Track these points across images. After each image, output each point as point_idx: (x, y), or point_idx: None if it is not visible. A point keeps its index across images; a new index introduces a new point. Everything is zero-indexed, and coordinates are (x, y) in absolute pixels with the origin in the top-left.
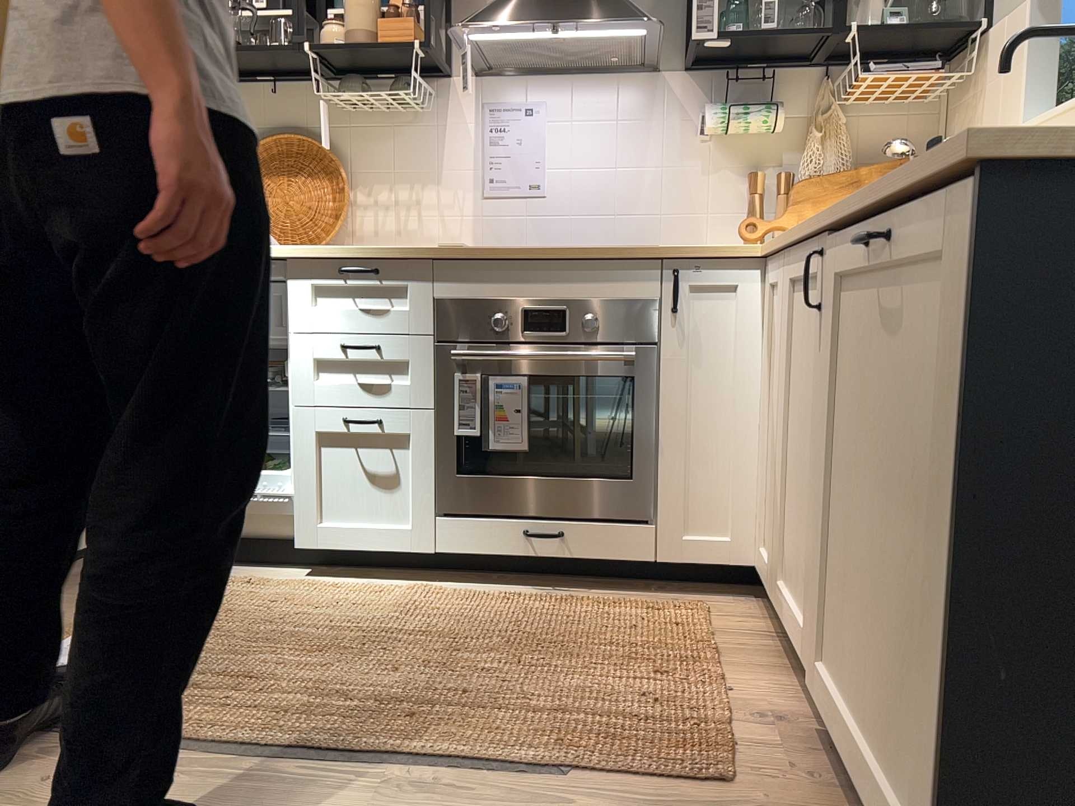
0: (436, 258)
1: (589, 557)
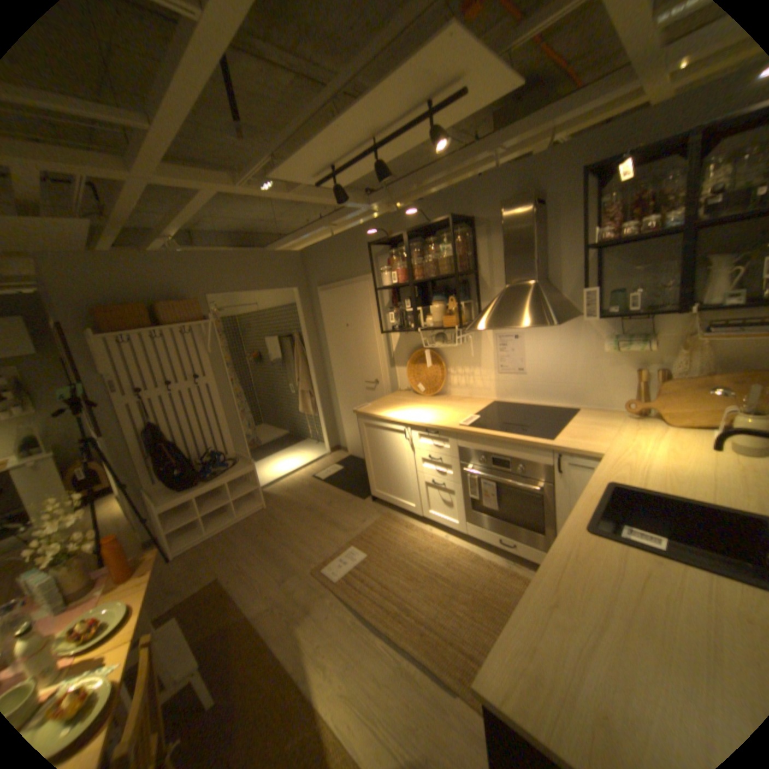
0: (456, 432)
1: (526, 558)
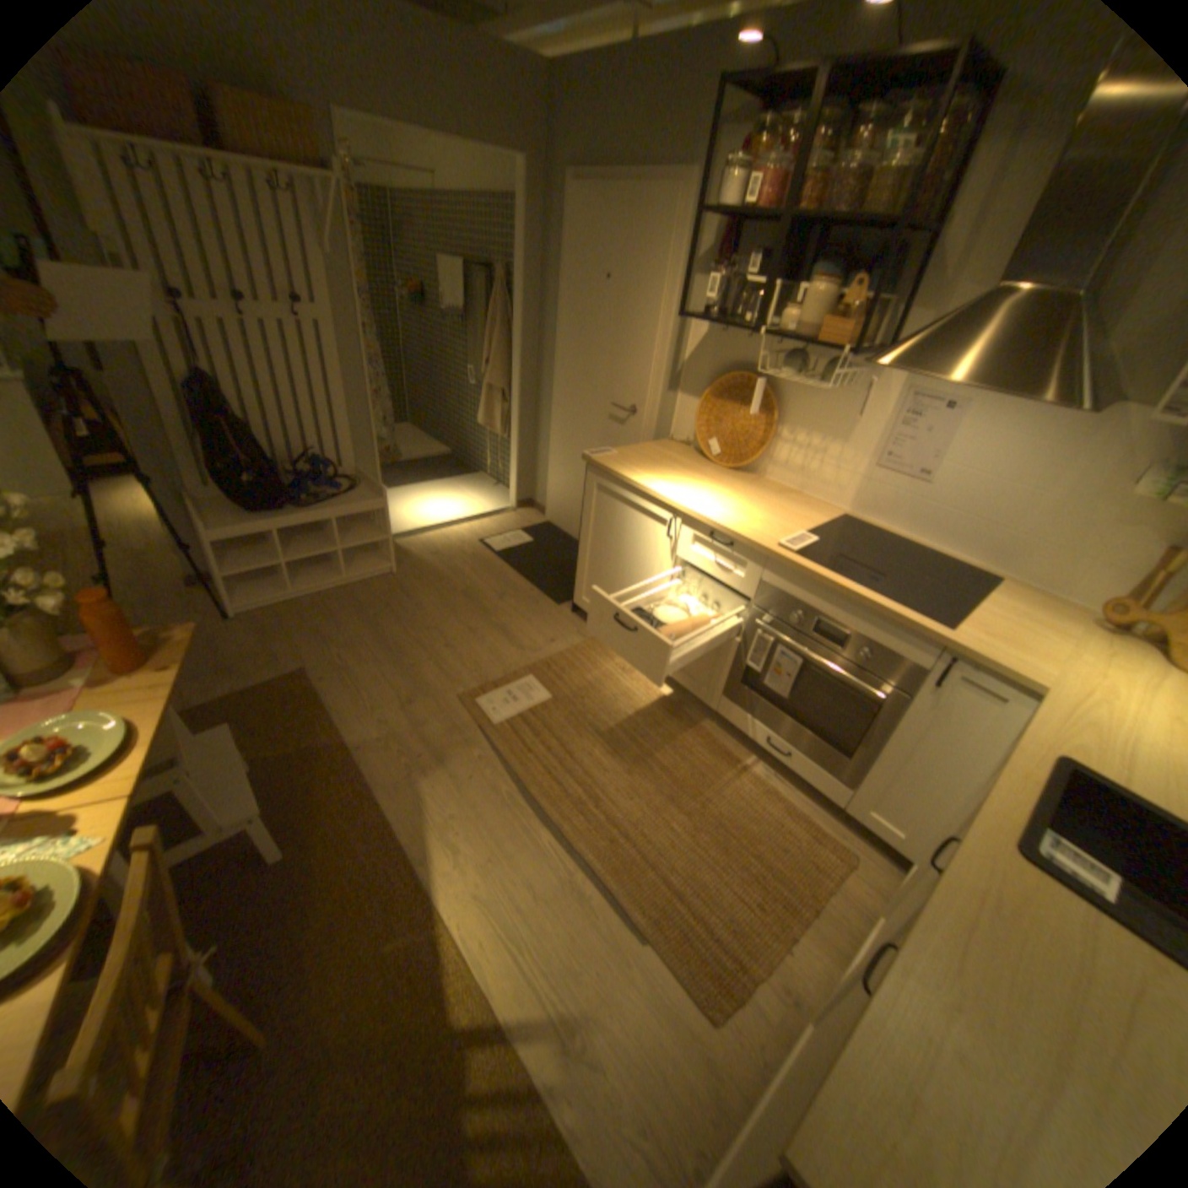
0: (770, 556)
1: (801, 775)
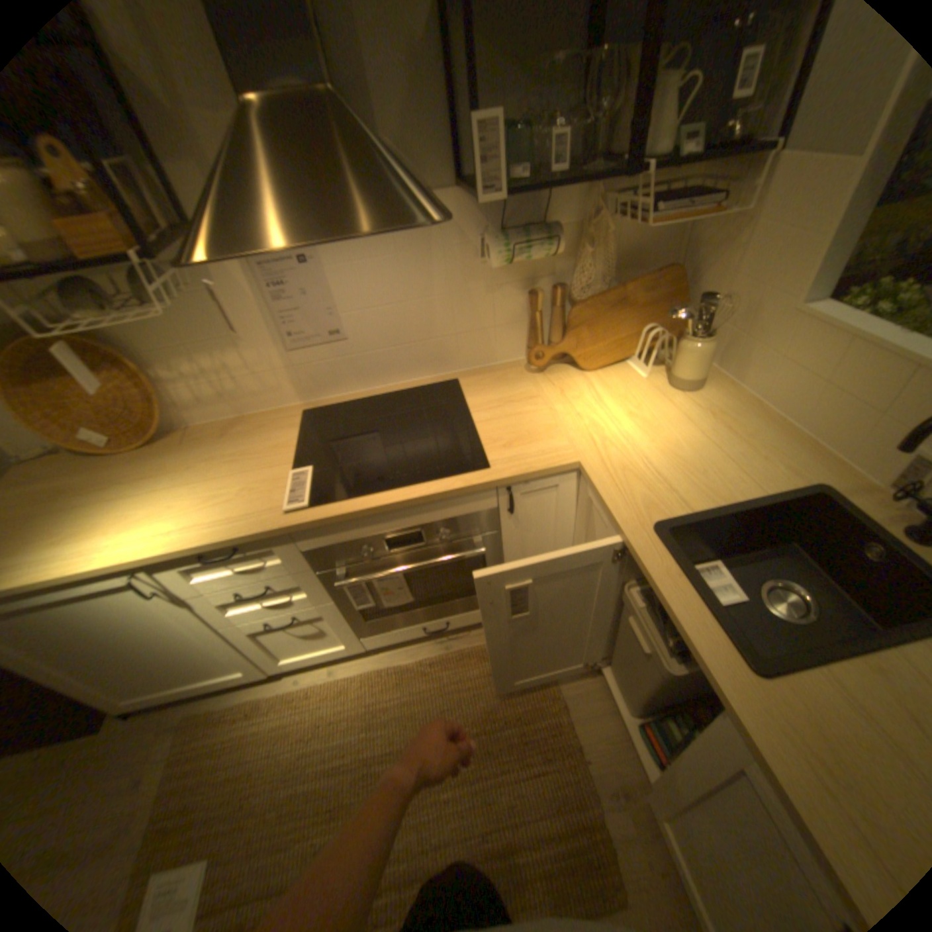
0: (289, 529)
1: (464, 624)
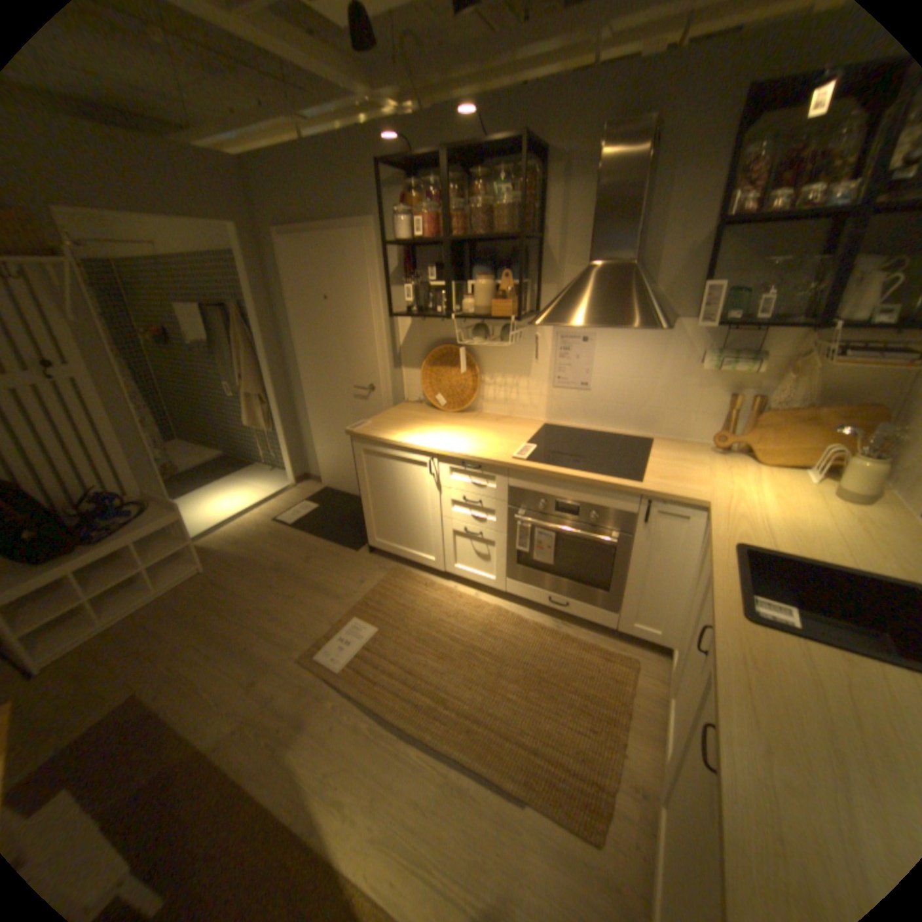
0: (509, 467)
1: (579, 615)
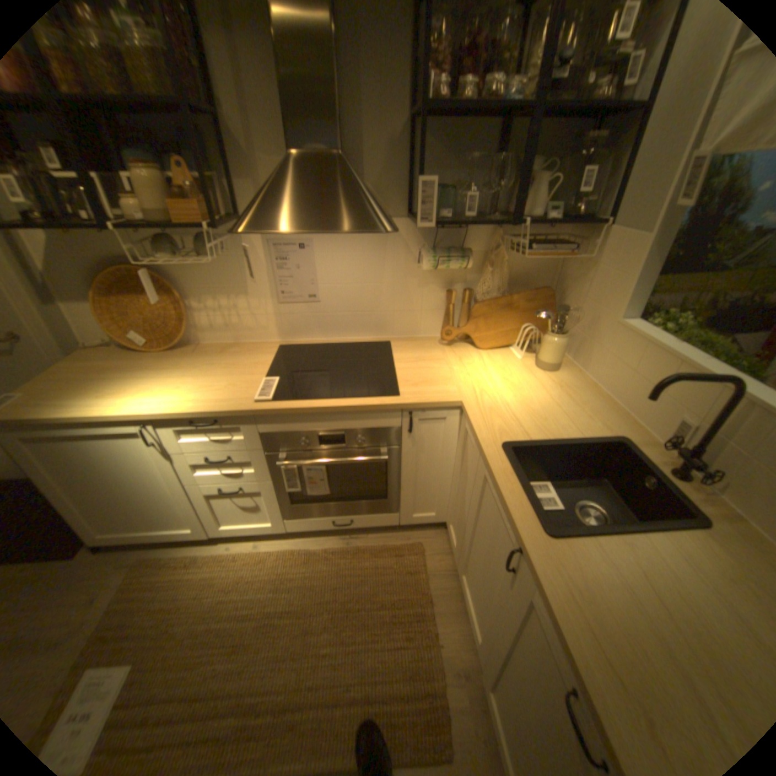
0: (255, 414)
1: (364, 526)
